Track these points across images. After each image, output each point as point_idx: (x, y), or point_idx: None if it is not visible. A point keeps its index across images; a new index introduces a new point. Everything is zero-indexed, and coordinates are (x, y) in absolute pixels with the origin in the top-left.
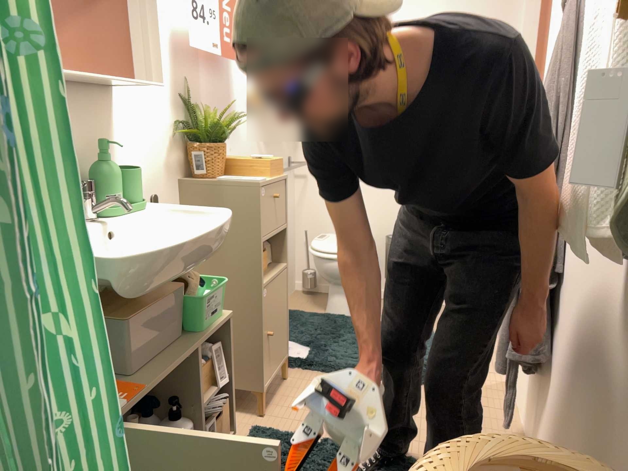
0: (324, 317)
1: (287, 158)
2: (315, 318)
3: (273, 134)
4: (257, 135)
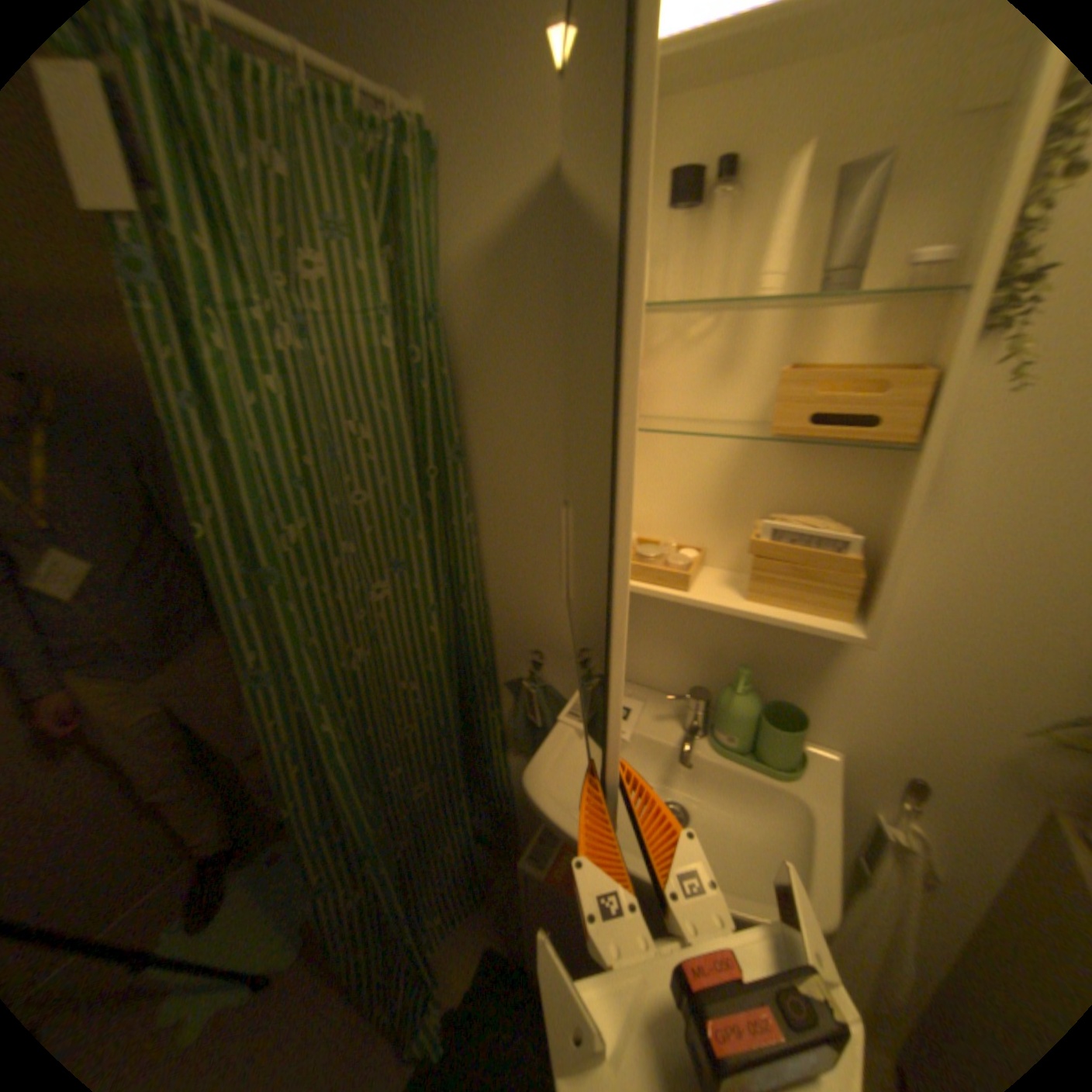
0: None
1: None
2: None
3: None
4: None
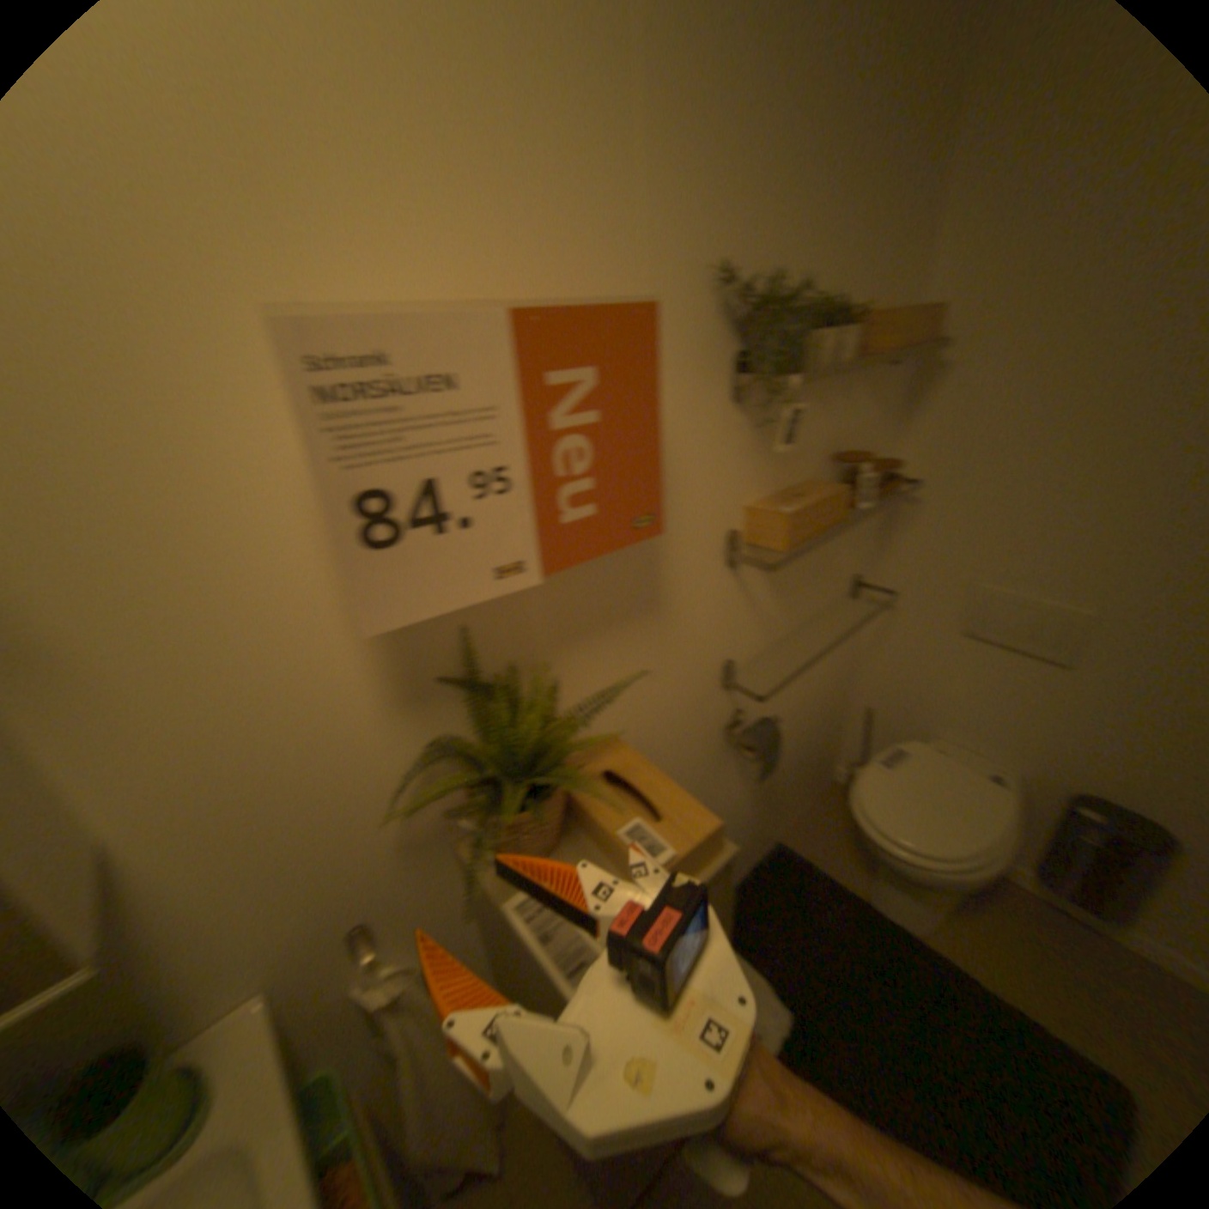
0: (853, 917)
1: (849, 579)
2: (835, 910)
3: (805, 560)
4: (748, 592)
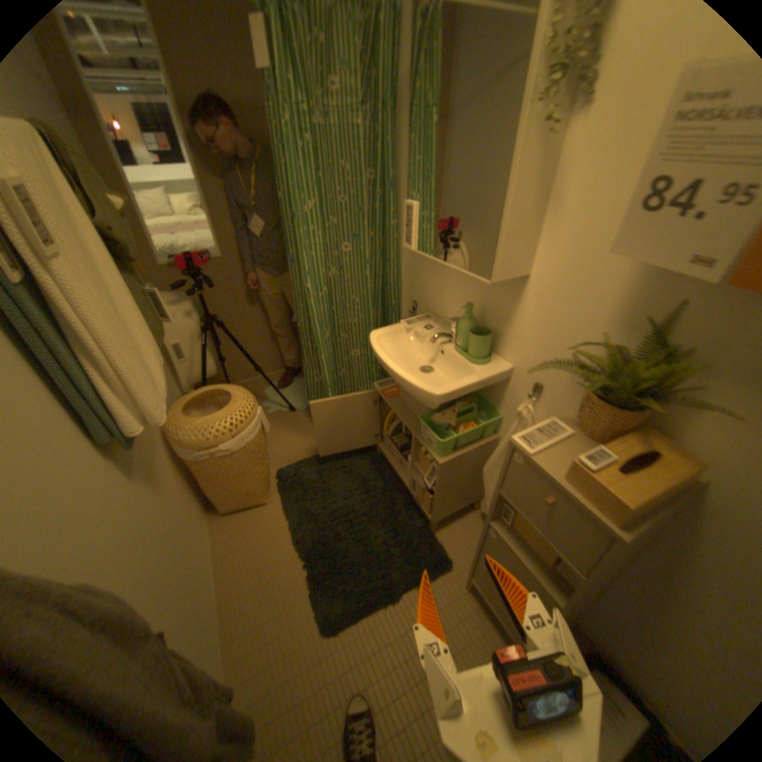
0: None
1: None
2: None
3: None
4: None
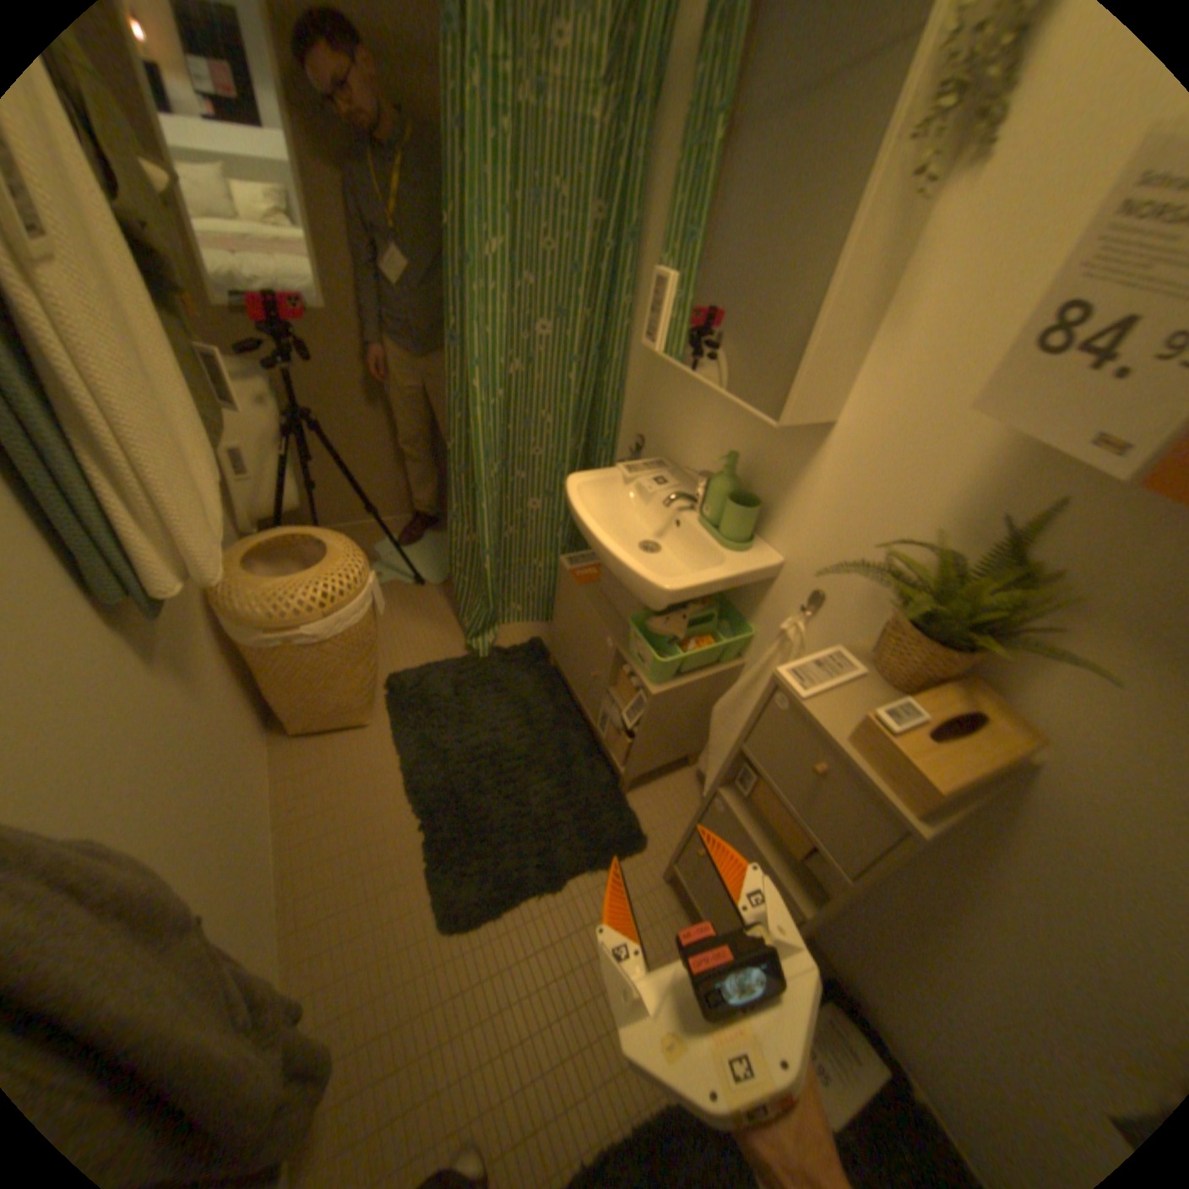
0: None
1: None
2: None
3: None
4: None
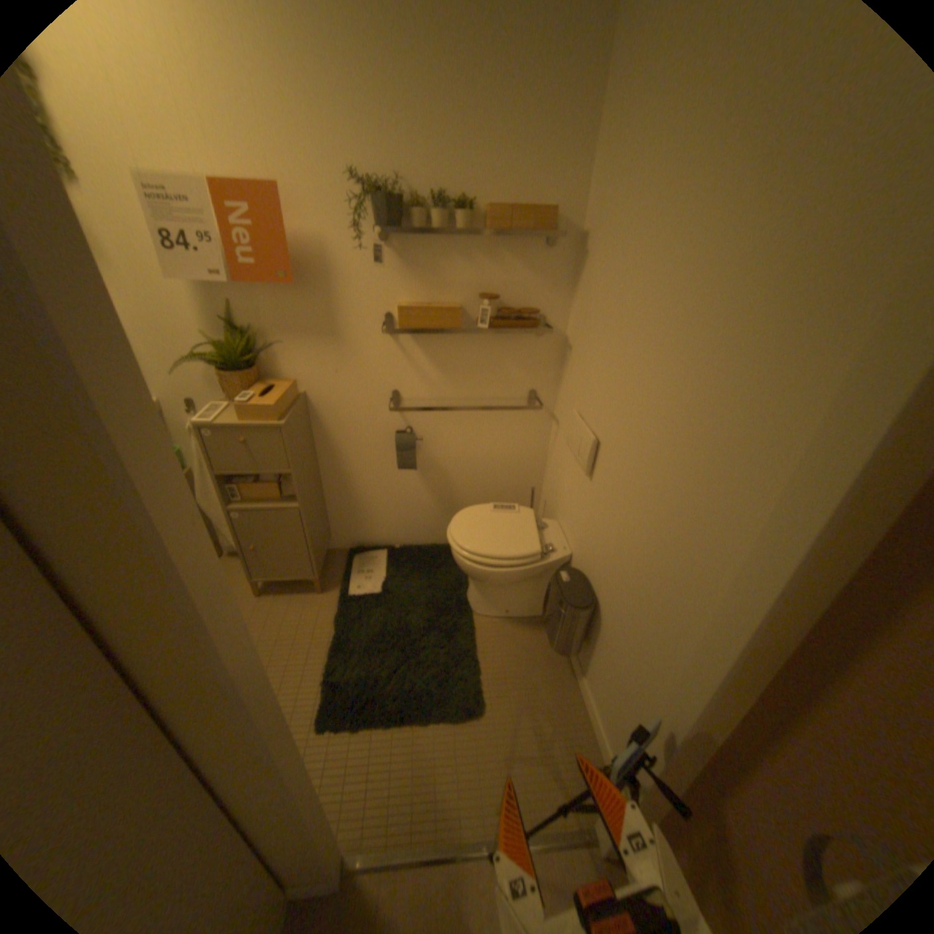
0: (453, 585)
1: (522, 390)
2: (449, 578)
3: (465, 357)
4: (409, 357)
